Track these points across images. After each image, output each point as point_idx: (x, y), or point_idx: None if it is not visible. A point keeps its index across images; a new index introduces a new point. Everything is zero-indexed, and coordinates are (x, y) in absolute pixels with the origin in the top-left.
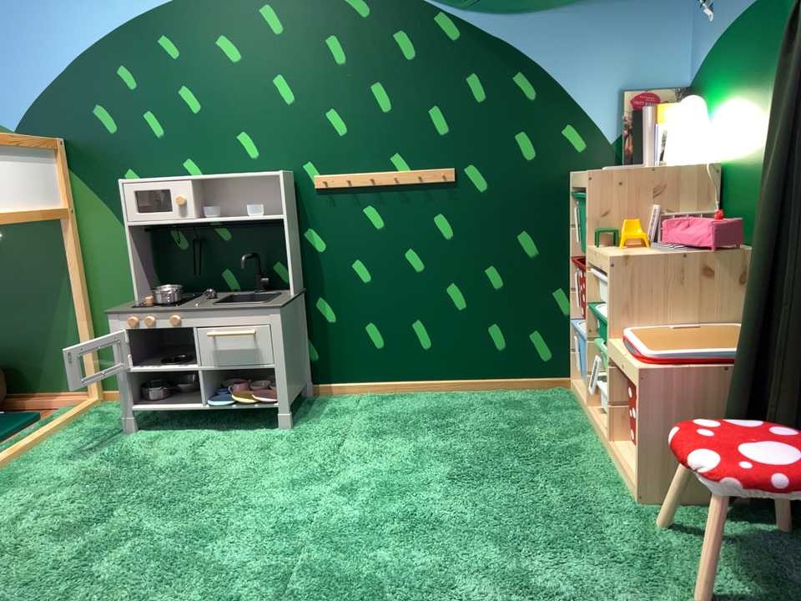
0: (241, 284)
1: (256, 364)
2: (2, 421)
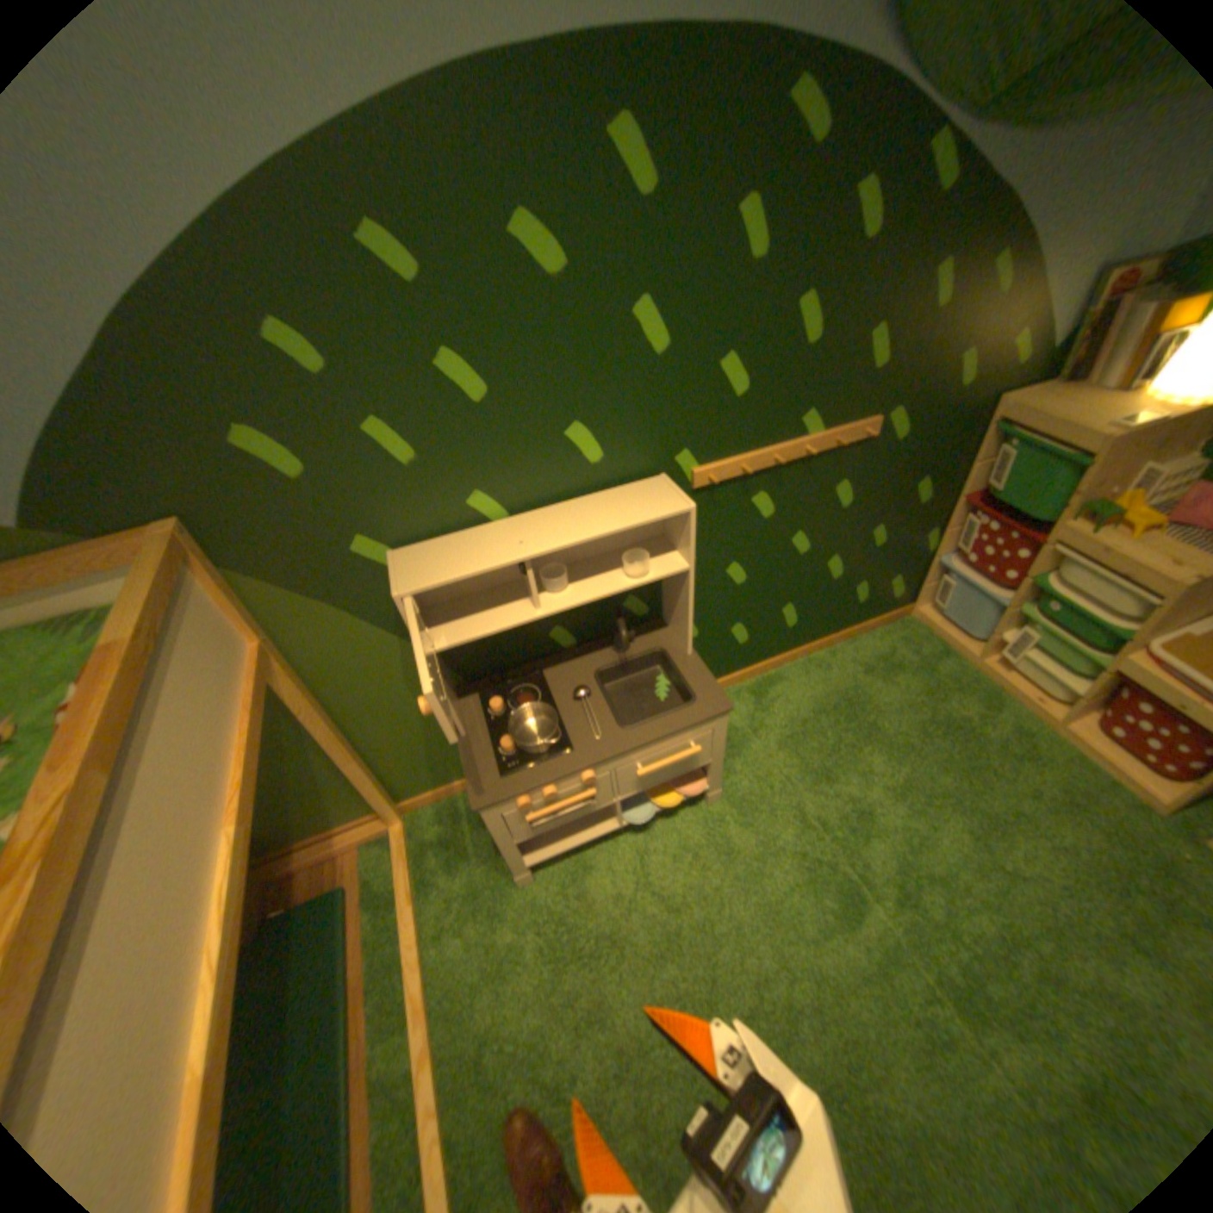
0: (579, 638)
1: (691, 769)
2: (305, 935)
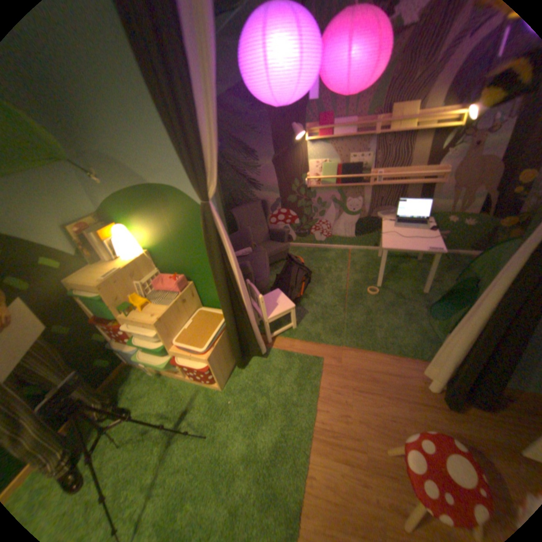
0: None
1: None
2: None
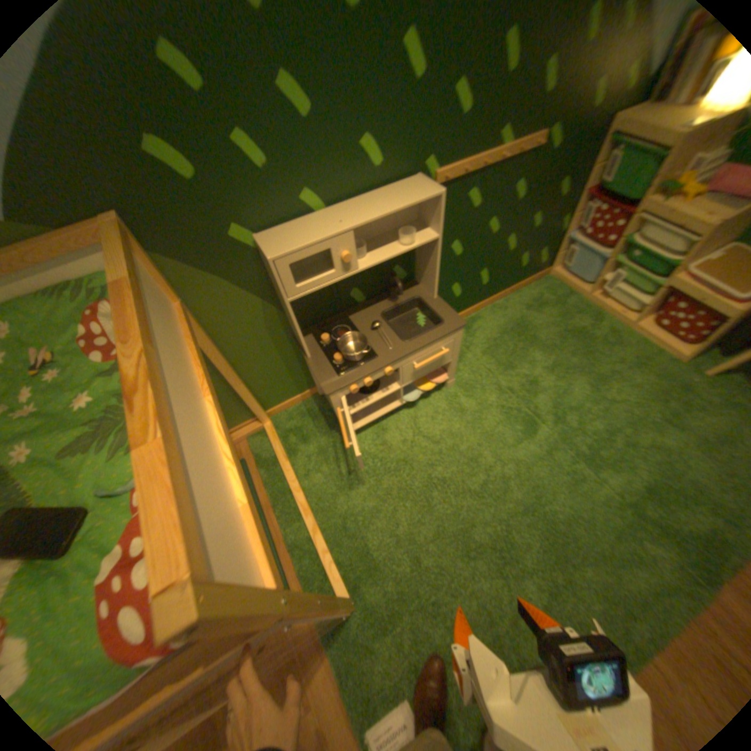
0: (367, 295)
1: (440, 365)
2: None
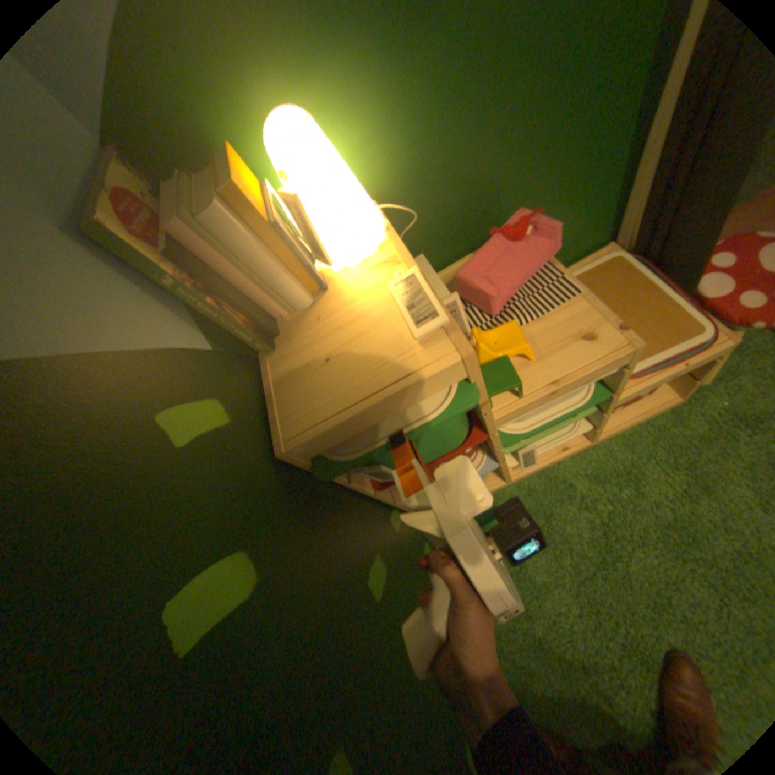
0: None
1: None
2: None
